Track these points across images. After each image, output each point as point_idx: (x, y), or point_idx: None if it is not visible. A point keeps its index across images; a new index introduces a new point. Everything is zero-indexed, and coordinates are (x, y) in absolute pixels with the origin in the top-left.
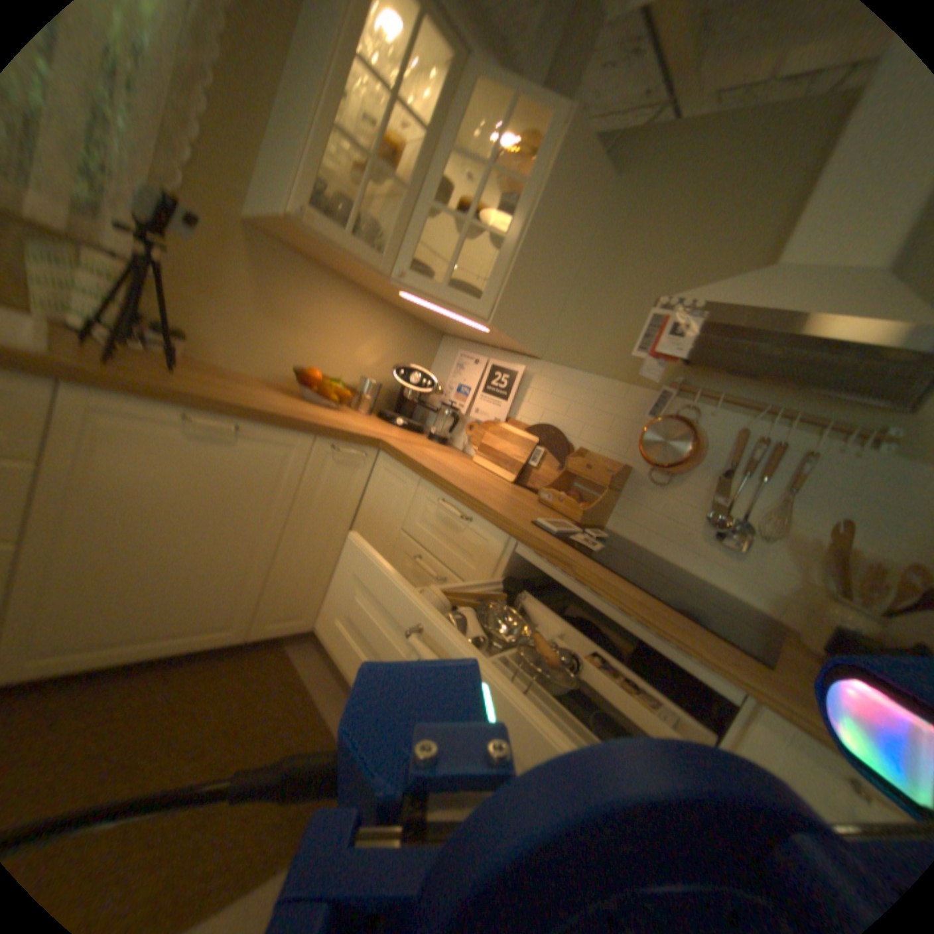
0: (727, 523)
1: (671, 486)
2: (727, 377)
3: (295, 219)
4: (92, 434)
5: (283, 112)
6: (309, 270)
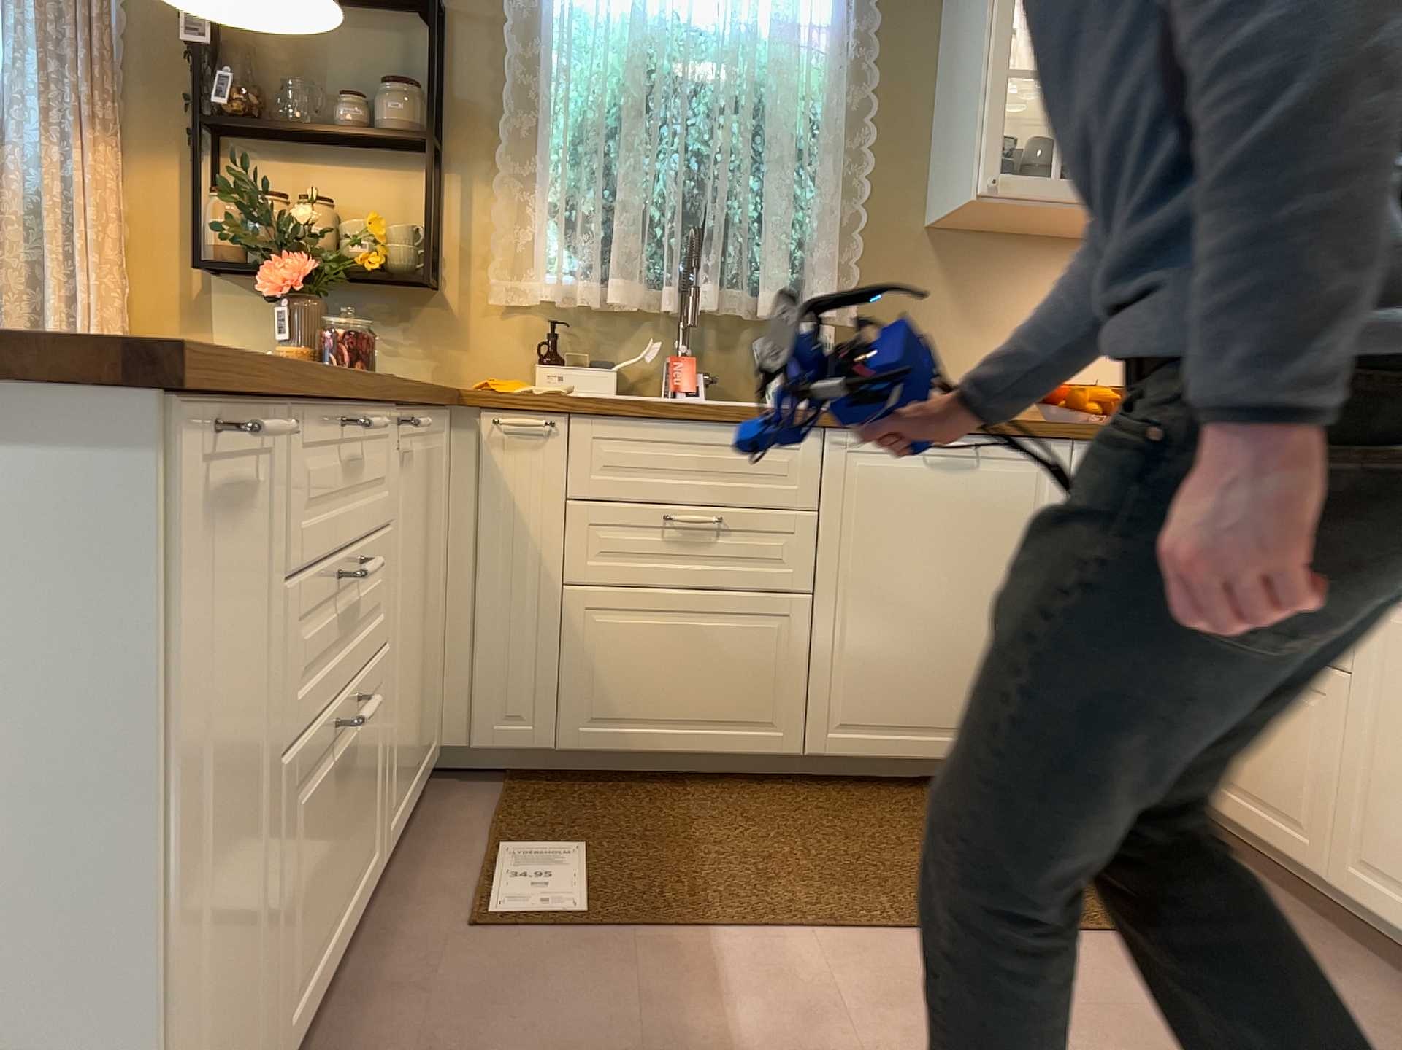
0: None
1: None
2: None
3: (991, 197)
4: (856, 478)
5: (950, 91)
6: (1020, 251)
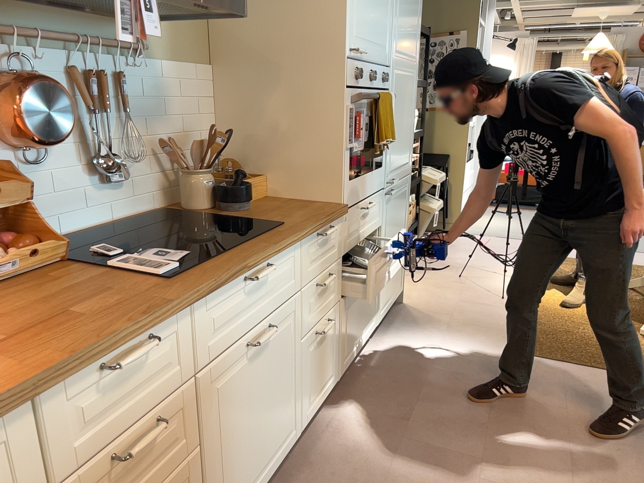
0: (99, 164)
1: (48, 158)
2: (25, 8)
3: None
4: None
5: None
6: None
